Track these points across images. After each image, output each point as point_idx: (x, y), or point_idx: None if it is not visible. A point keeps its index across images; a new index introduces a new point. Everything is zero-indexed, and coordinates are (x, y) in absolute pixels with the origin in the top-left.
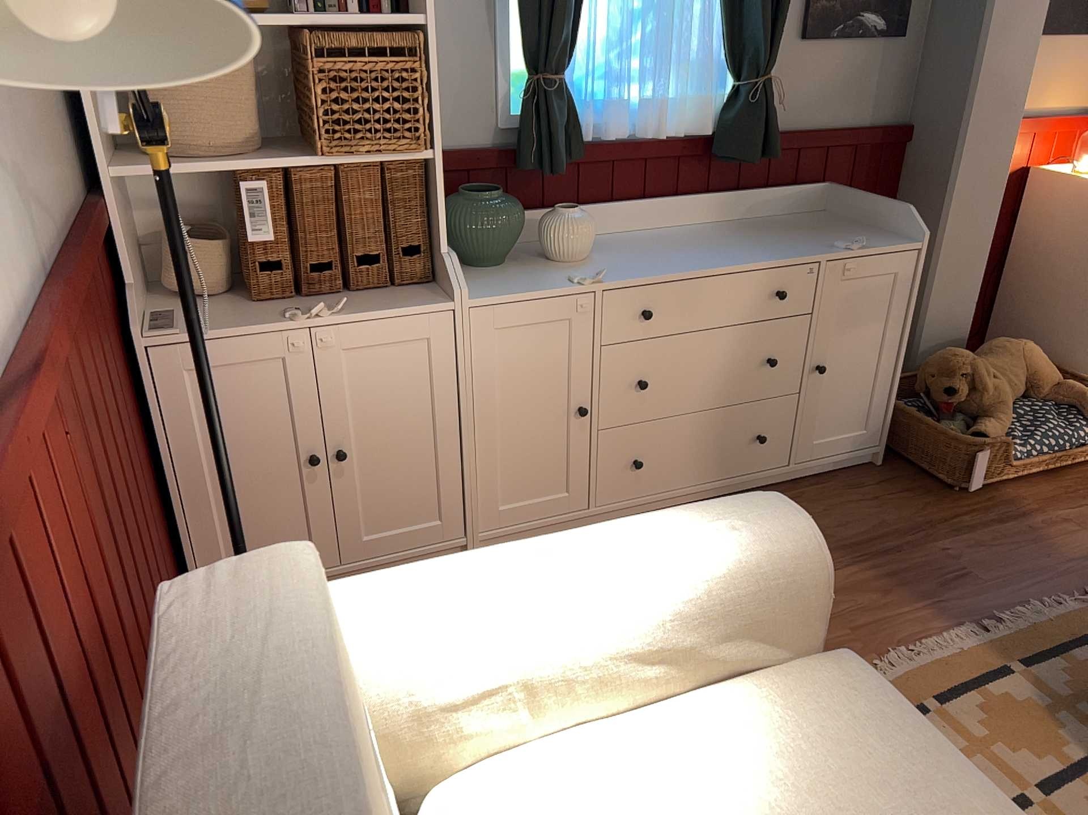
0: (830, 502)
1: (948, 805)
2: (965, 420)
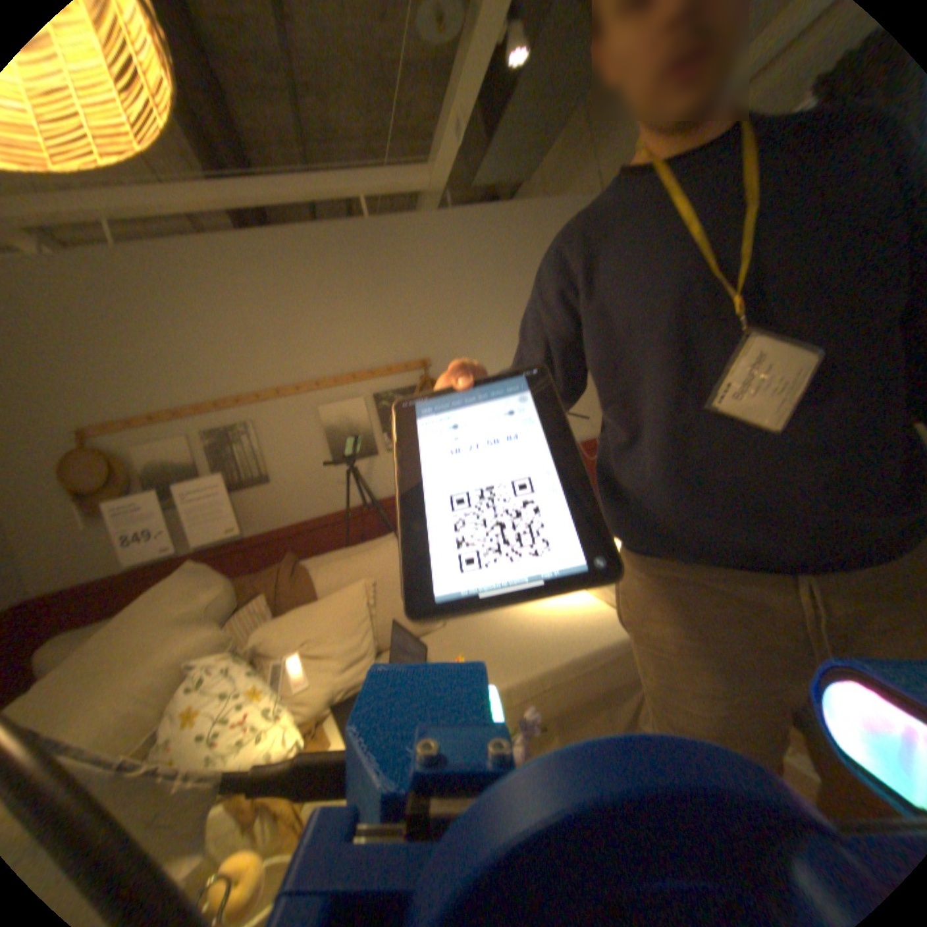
0: None
1: (567, 645)
2: None
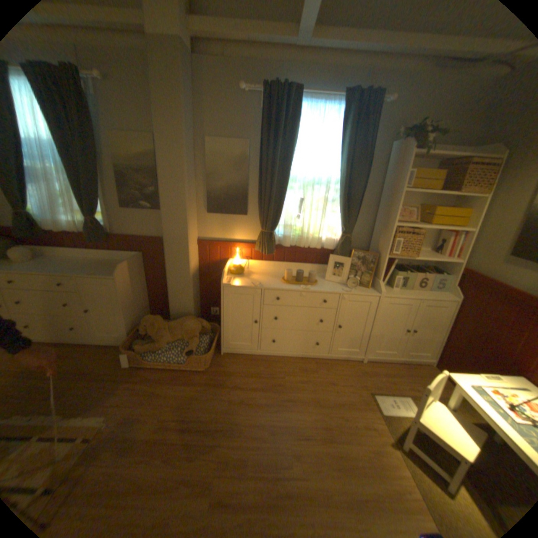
0: (88, 357)
1: None
2: (147, 342)
